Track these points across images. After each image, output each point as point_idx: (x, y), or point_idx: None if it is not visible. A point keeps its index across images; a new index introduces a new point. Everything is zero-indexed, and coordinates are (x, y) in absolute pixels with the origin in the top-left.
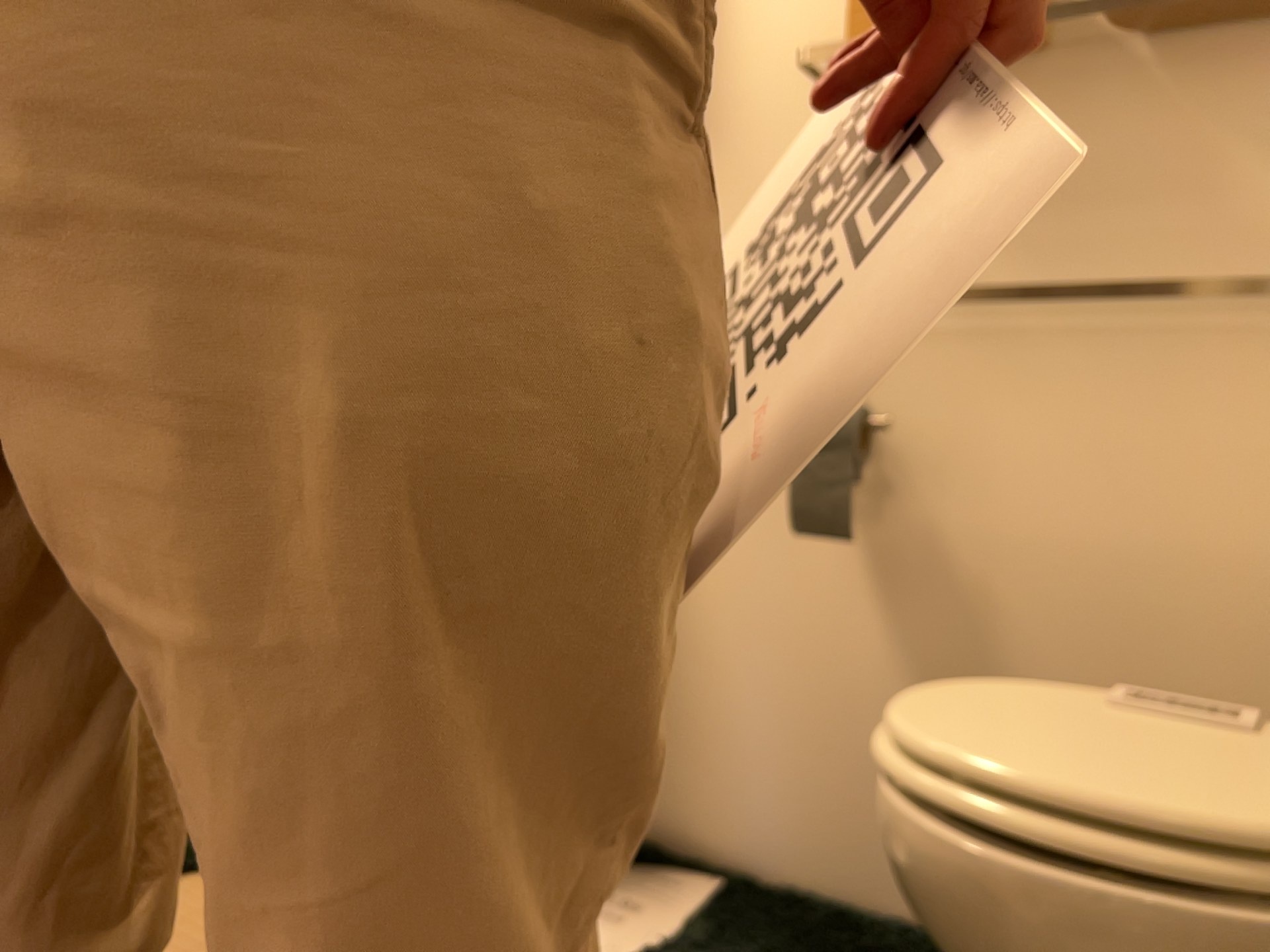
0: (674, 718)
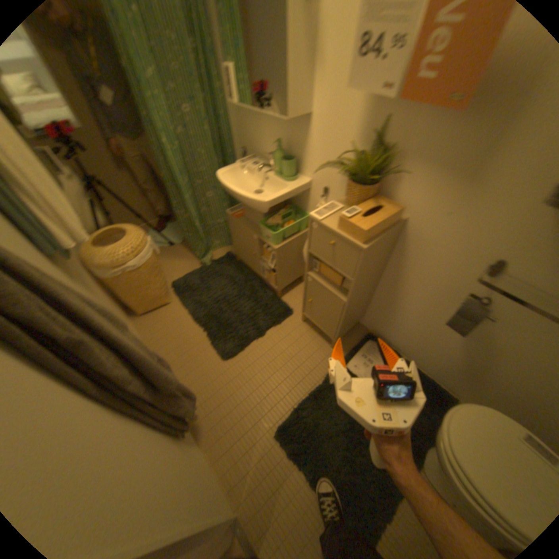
0: (393, 320)
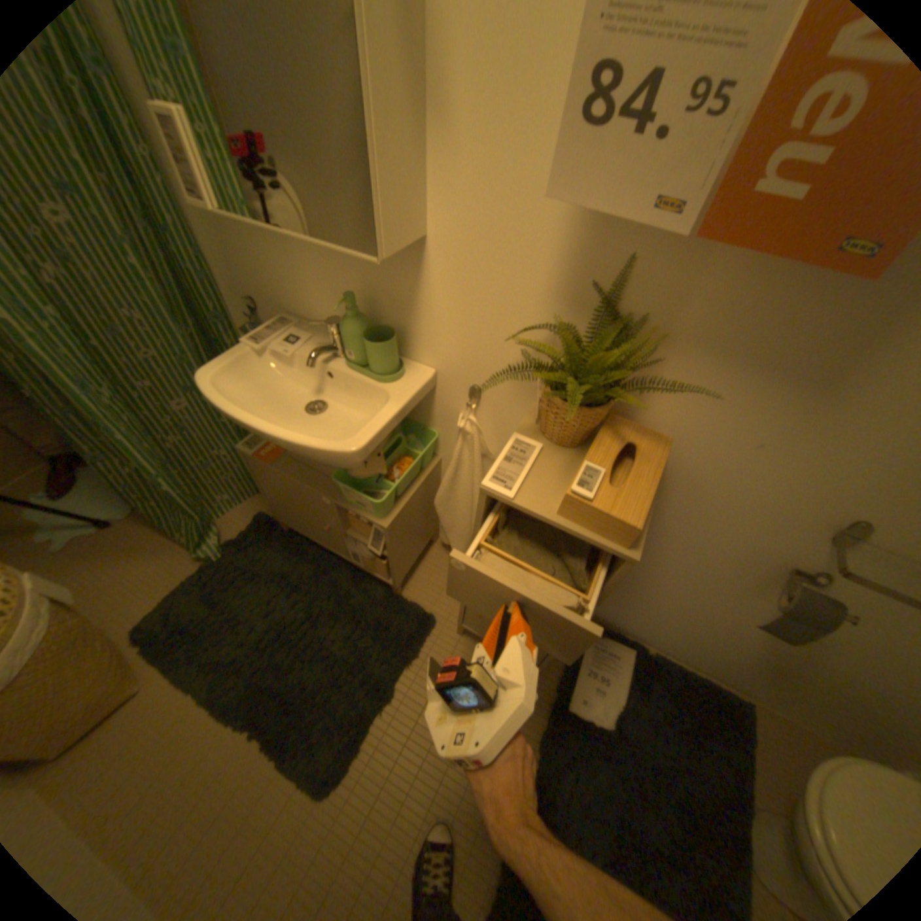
0: (627, 600)
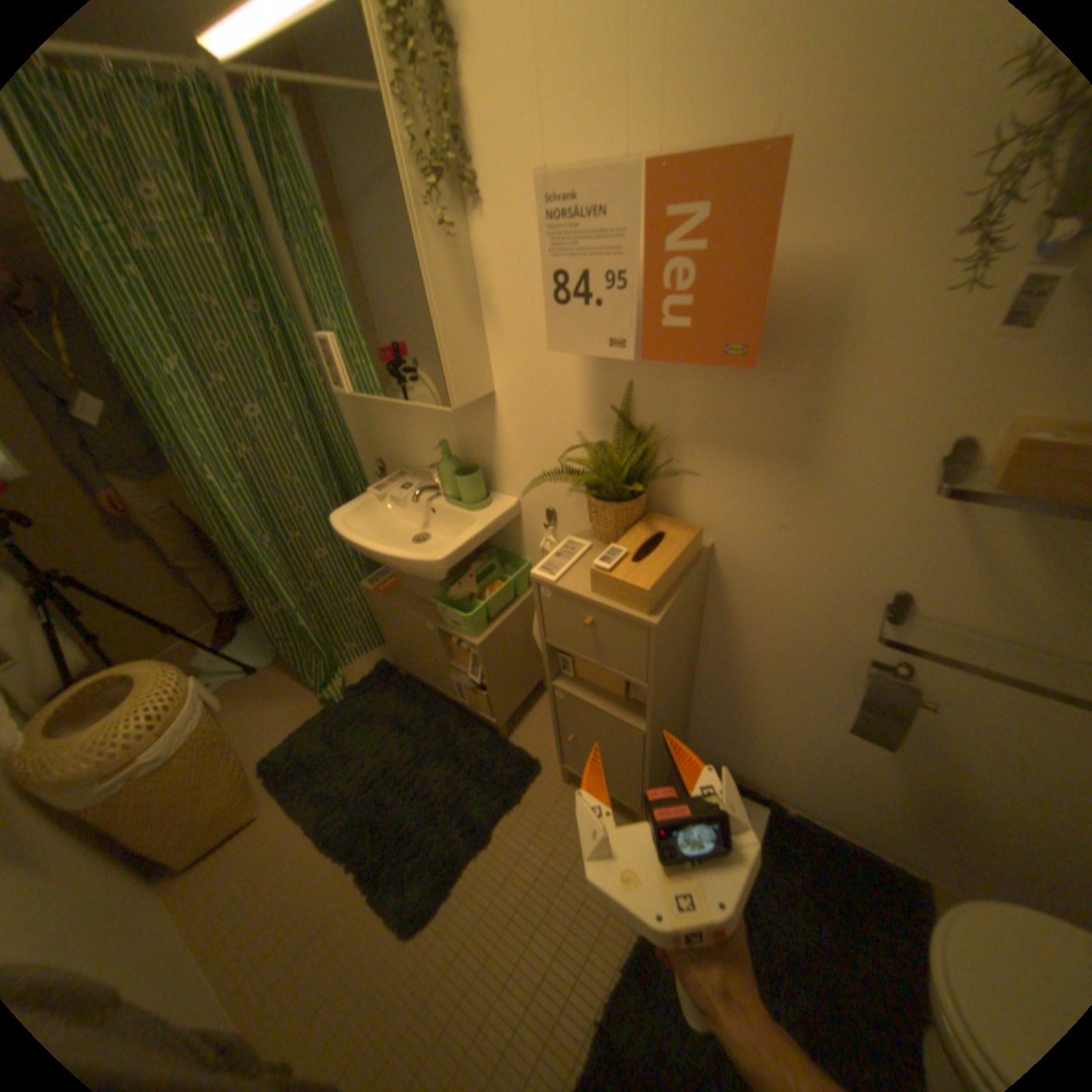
0: (743, 738)
